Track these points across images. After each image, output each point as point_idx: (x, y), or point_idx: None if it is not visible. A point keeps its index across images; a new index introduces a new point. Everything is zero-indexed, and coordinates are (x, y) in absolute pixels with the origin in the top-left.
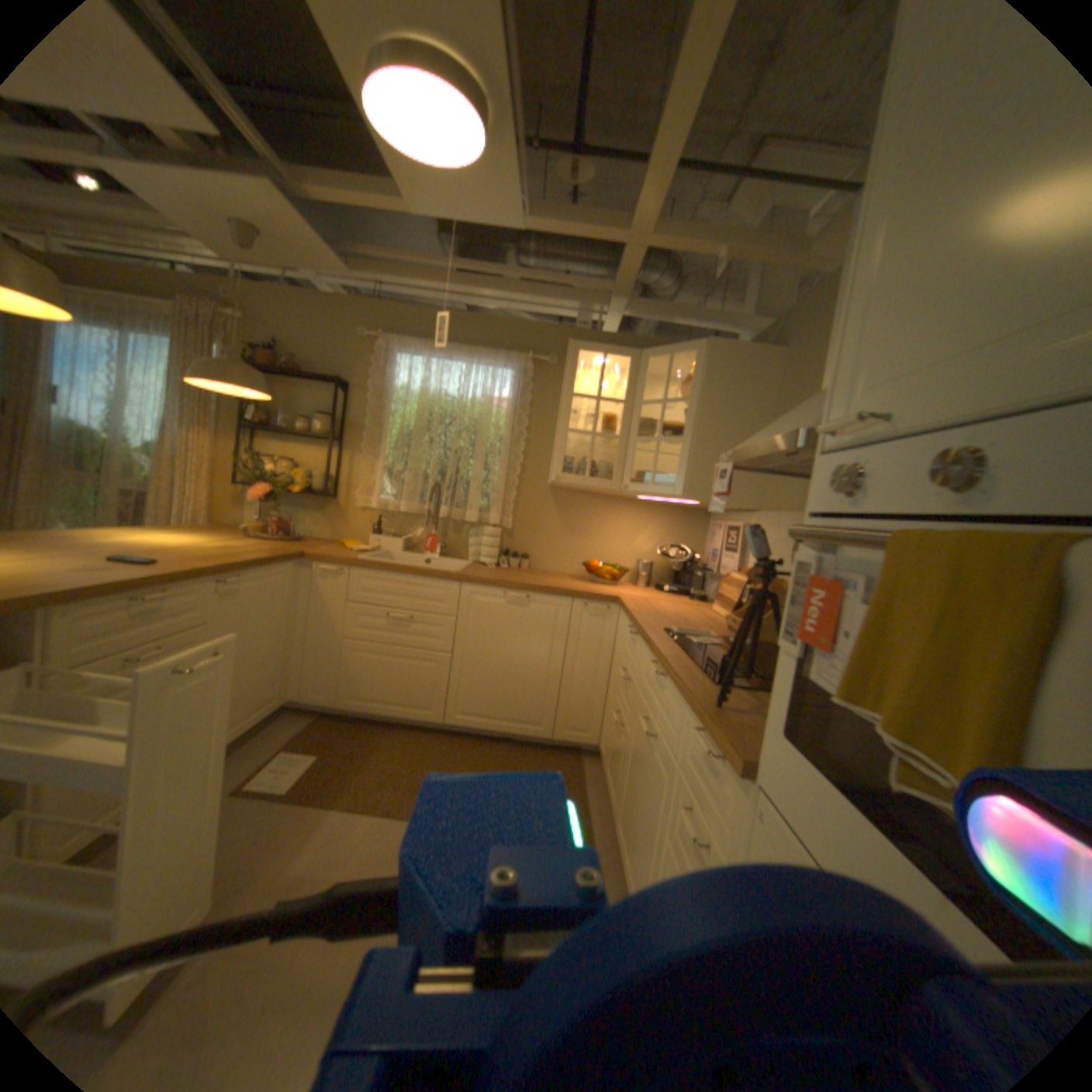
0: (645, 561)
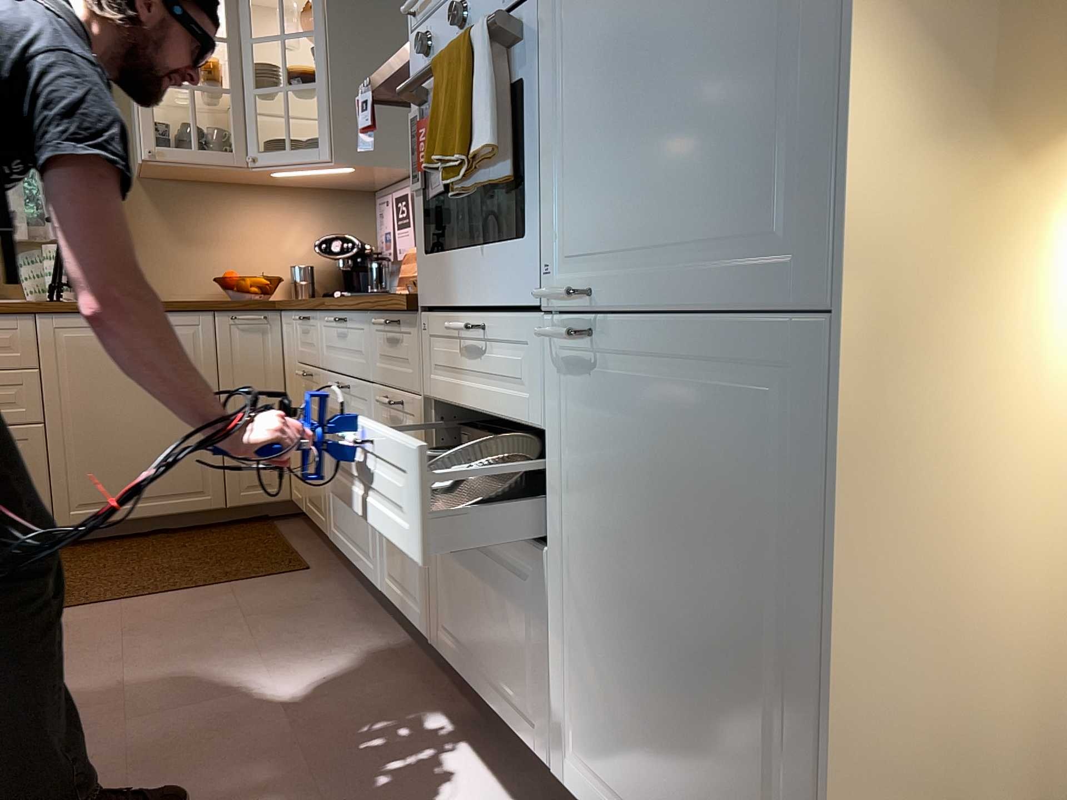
0: (303, 266)
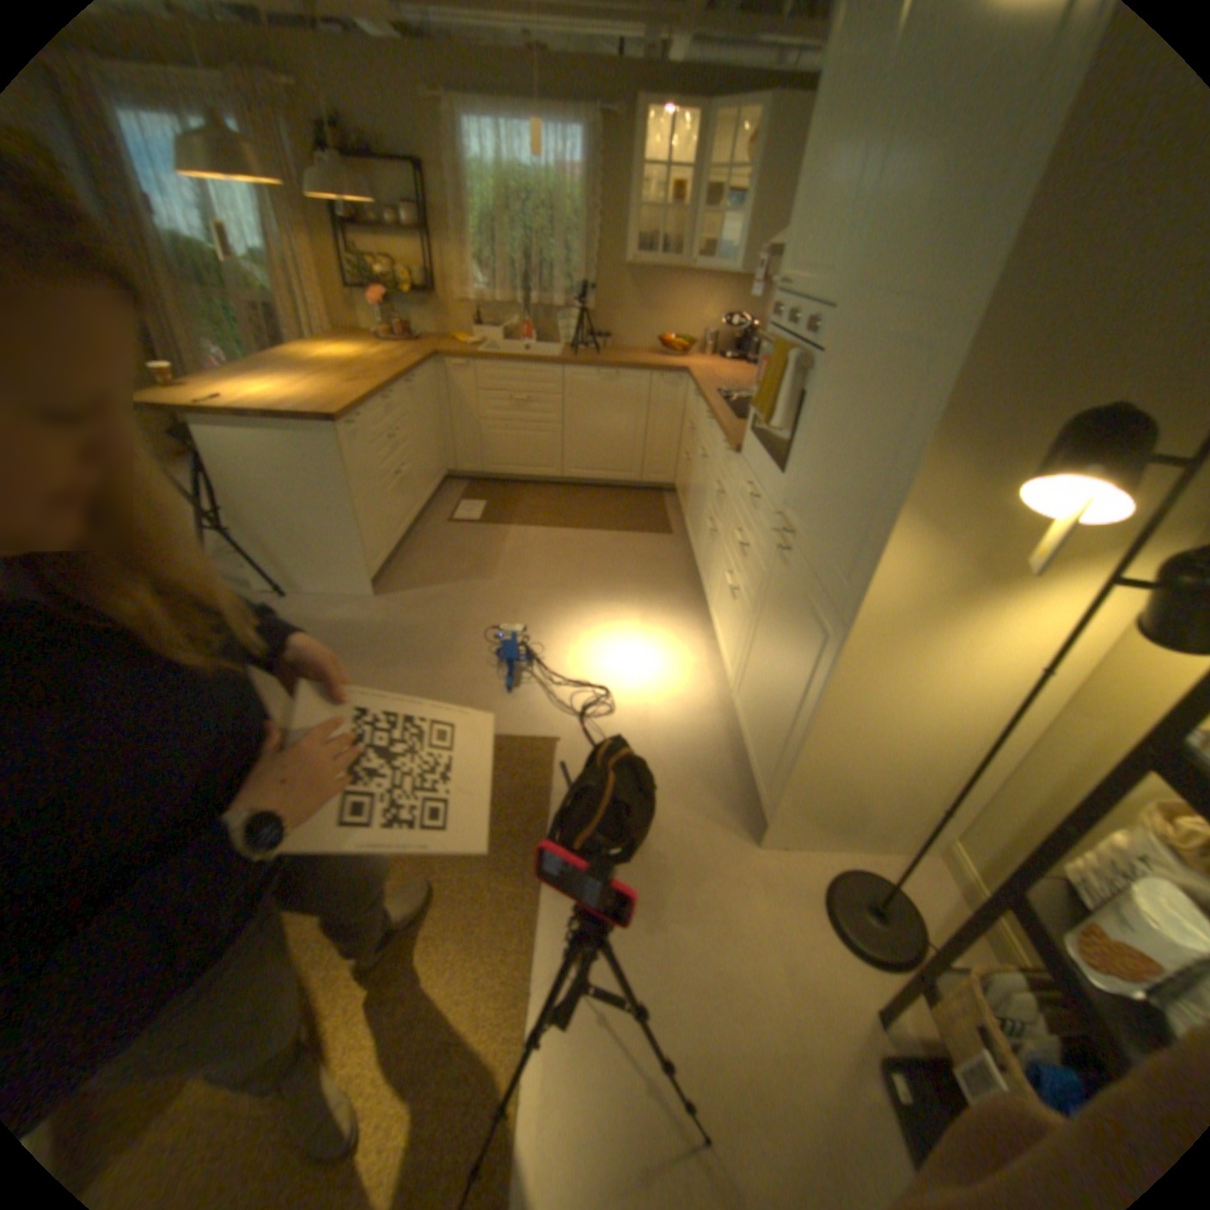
0: (712, 330)
